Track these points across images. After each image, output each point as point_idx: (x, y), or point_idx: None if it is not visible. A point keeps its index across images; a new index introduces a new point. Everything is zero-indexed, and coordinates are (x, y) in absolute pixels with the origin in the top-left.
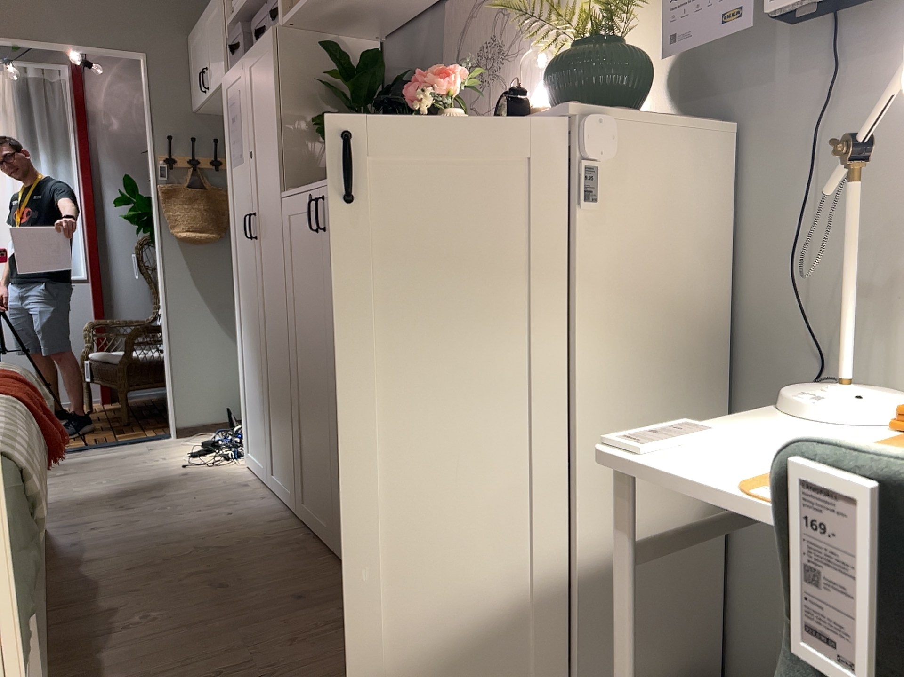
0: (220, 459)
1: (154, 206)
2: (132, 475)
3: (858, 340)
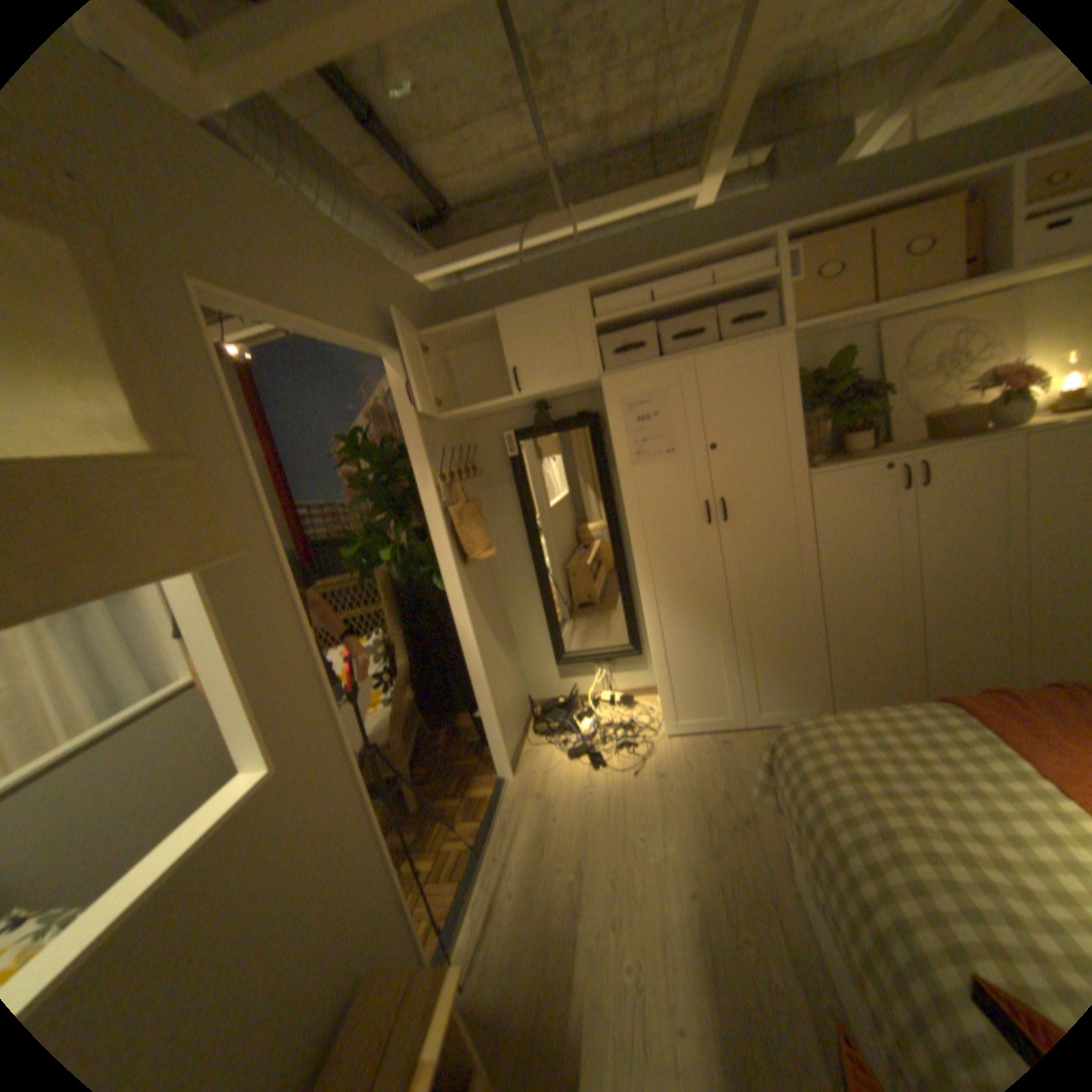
0: (626, 752)
1: (439, 535)
2: (631, 813)
3: None
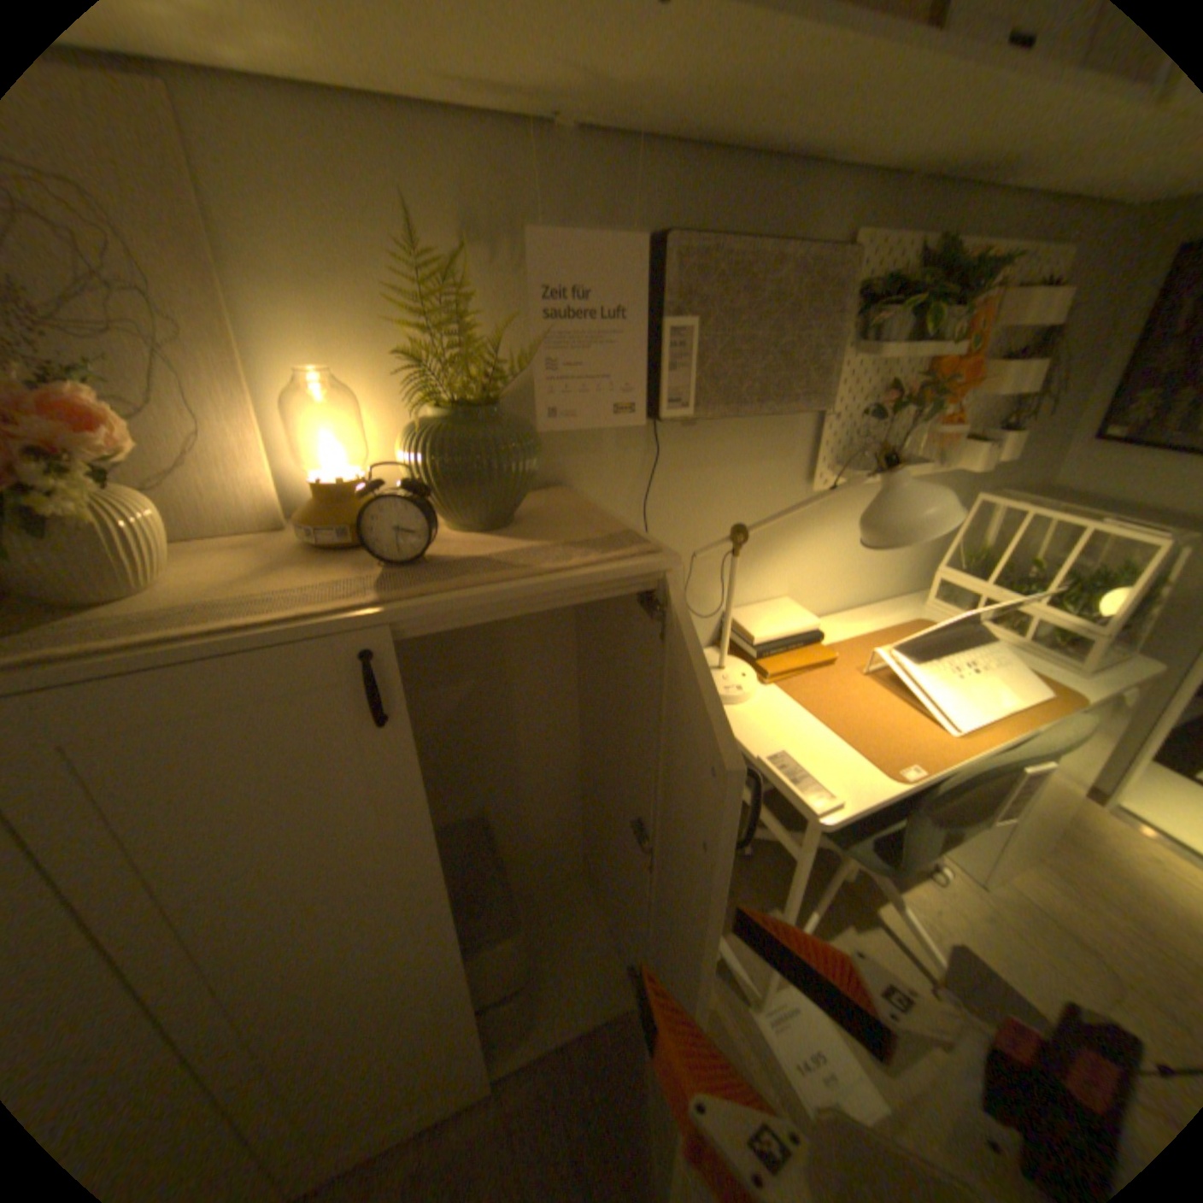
0: None
1: None
2: None
3: (723, 640)
